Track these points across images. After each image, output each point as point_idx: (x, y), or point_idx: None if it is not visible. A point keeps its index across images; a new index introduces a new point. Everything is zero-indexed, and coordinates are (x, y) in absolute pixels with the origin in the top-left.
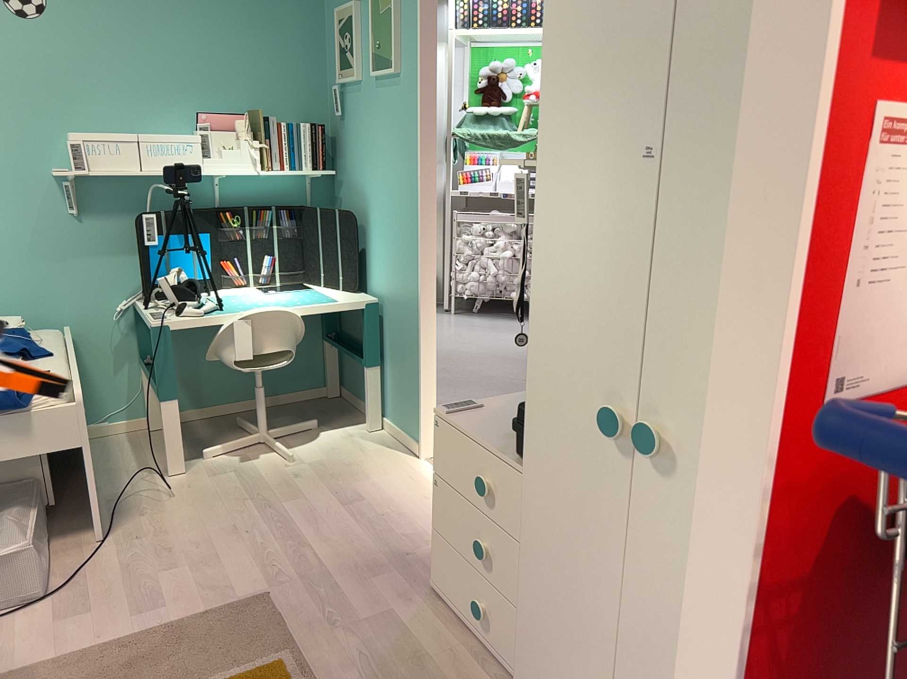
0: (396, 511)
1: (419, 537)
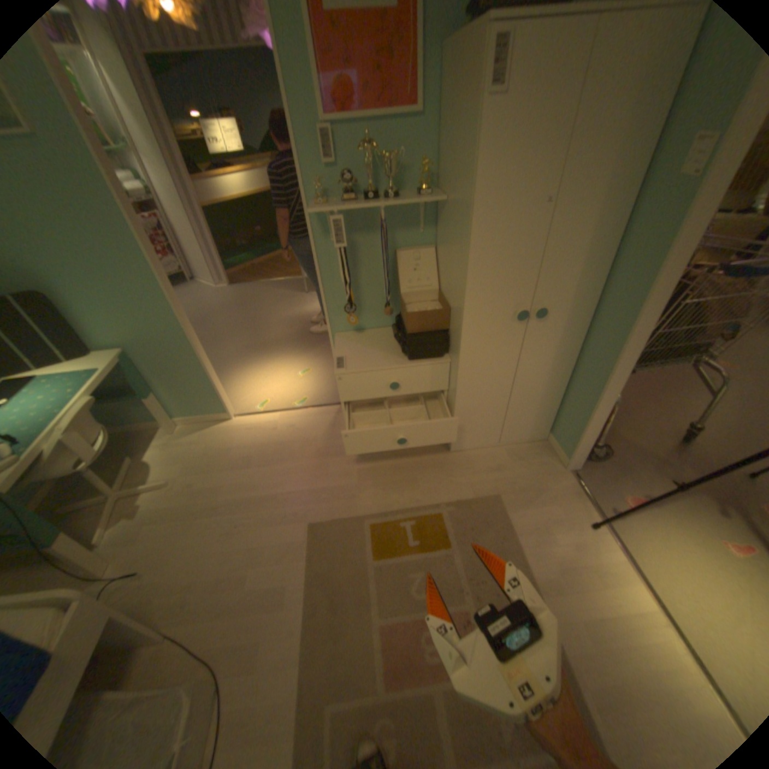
0: (274, 445)
1: (306, 442)
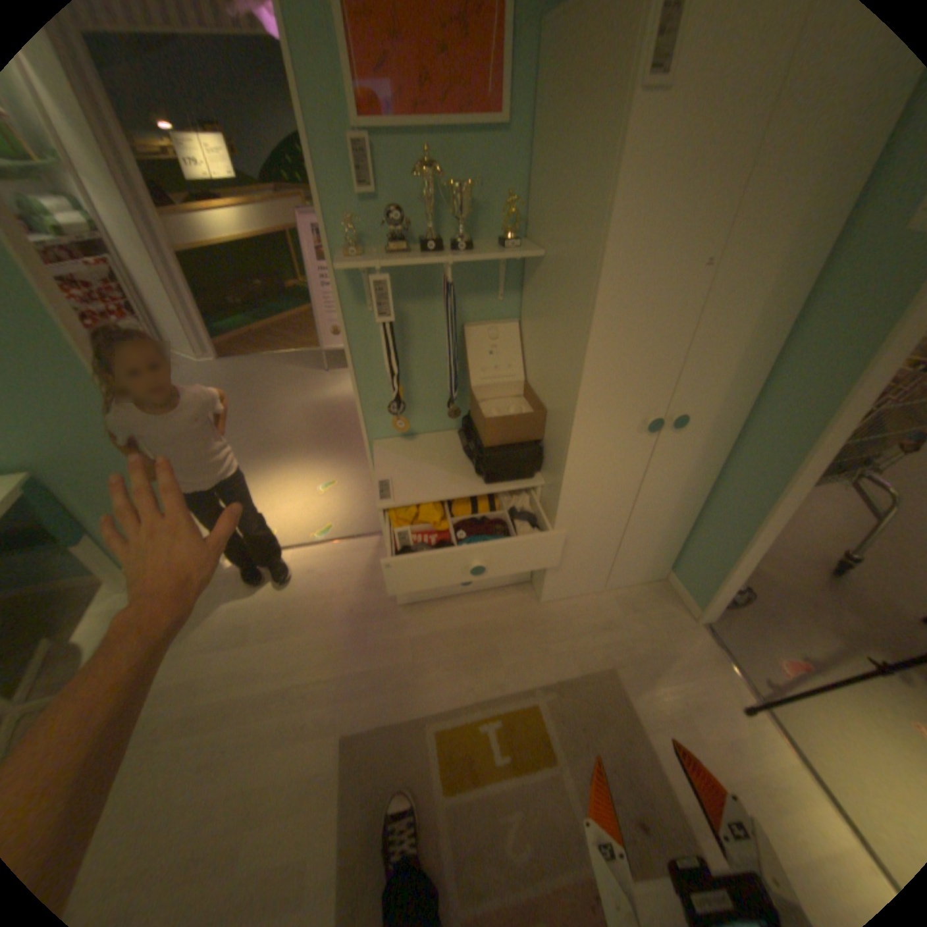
0: (285, 603)
1: (333, 596)
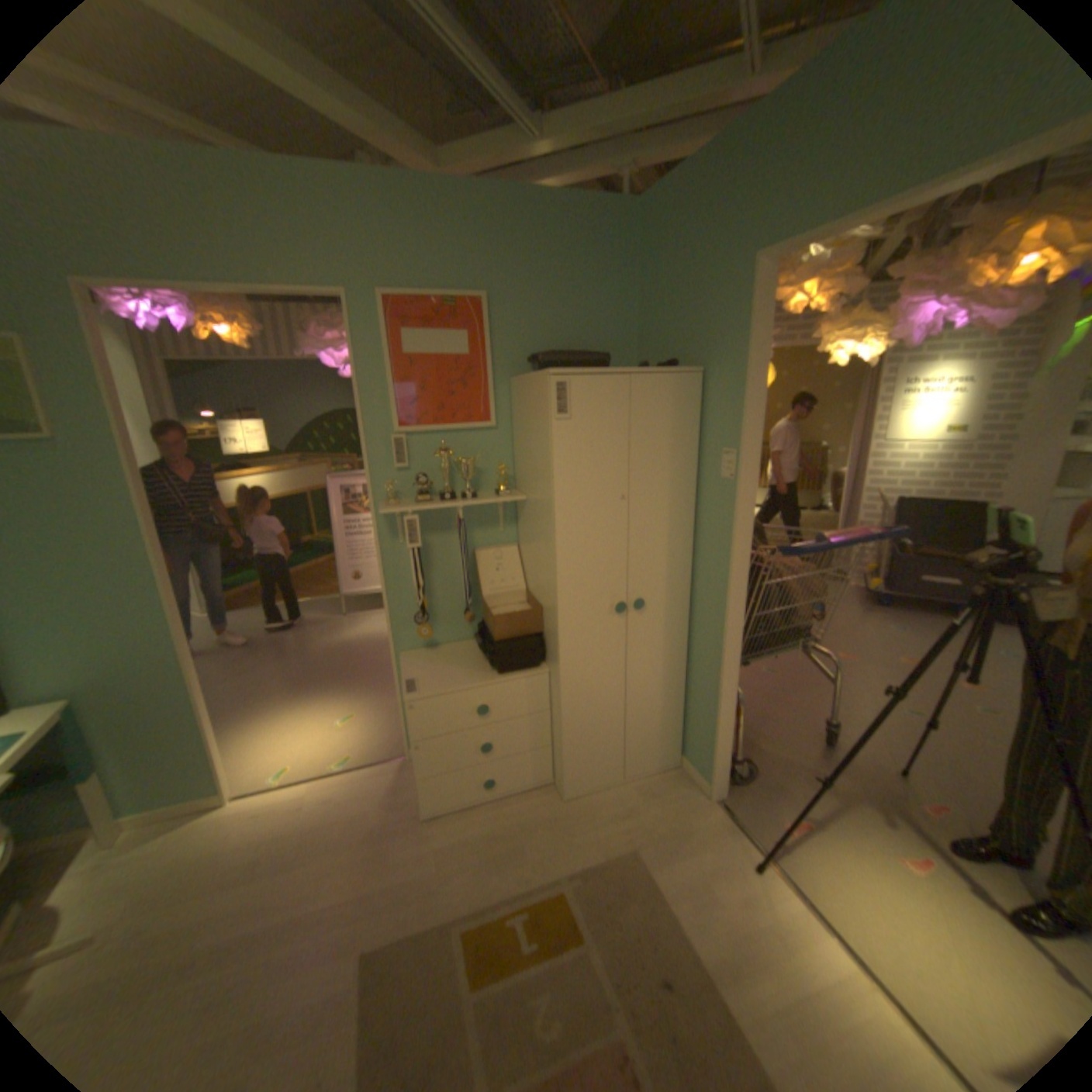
0: (299, 835)
1: (352, 822)
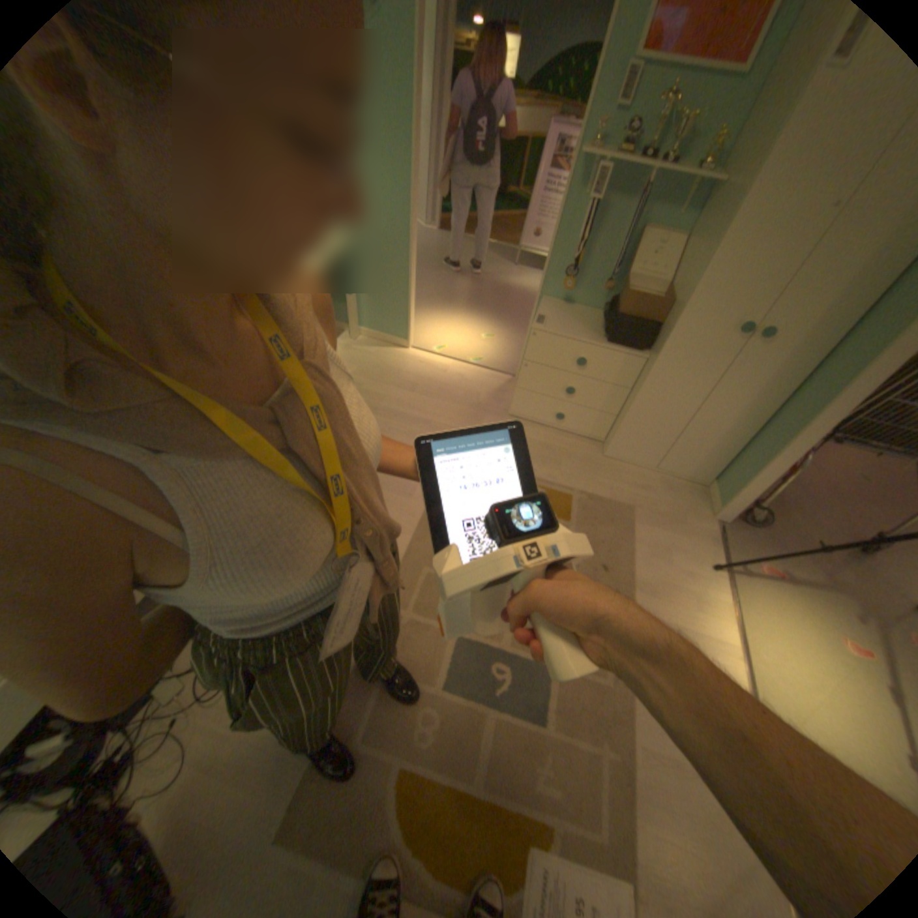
0: (439, 384)
1: (469, 393)
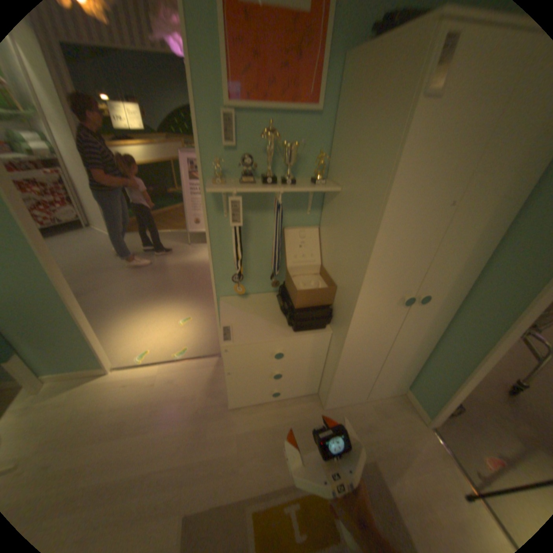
0: (150, 405)
1: (185, 400)
